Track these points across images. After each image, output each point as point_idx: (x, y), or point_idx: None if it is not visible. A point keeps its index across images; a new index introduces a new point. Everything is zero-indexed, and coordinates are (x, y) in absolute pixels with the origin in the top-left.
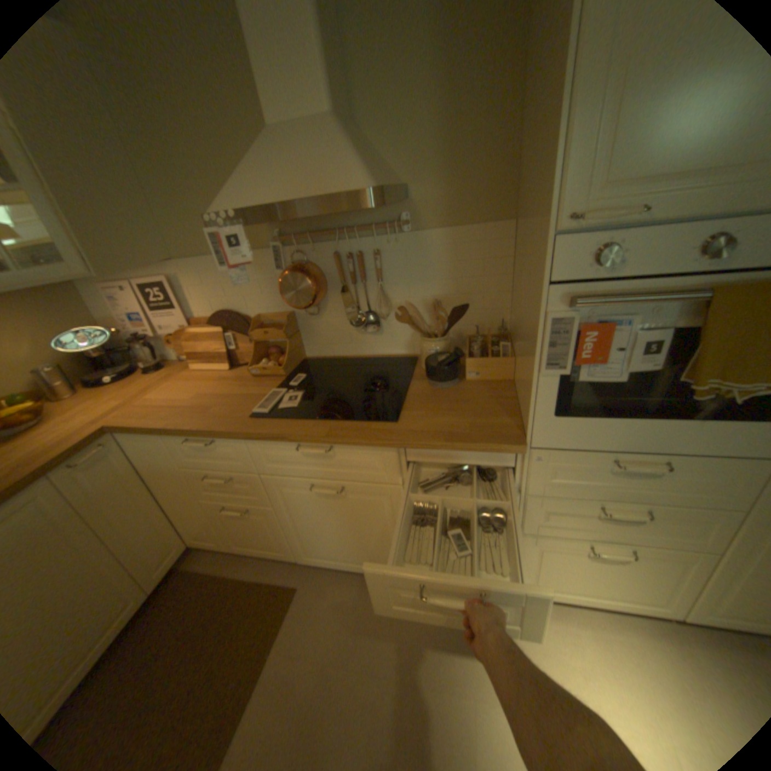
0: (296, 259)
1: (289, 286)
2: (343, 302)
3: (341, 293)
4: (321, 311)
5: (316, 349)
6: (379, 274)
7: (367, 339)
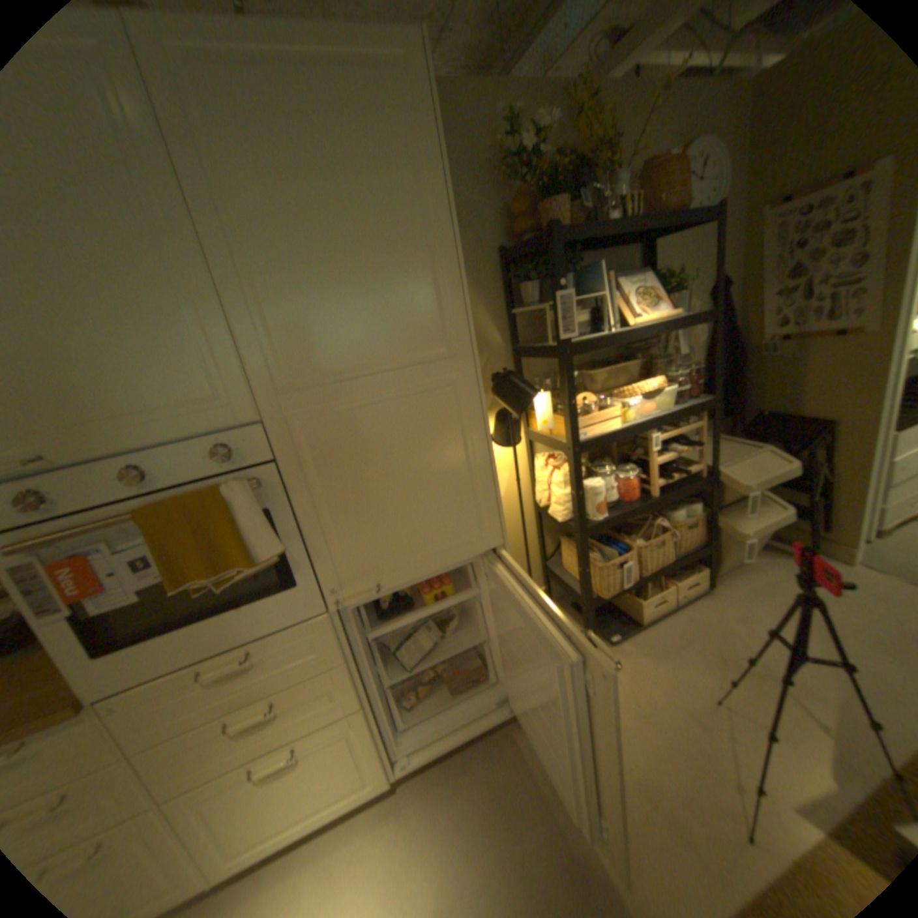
0: None
1: None
2: None
3: None
4: None
5: None
6: None
7: None
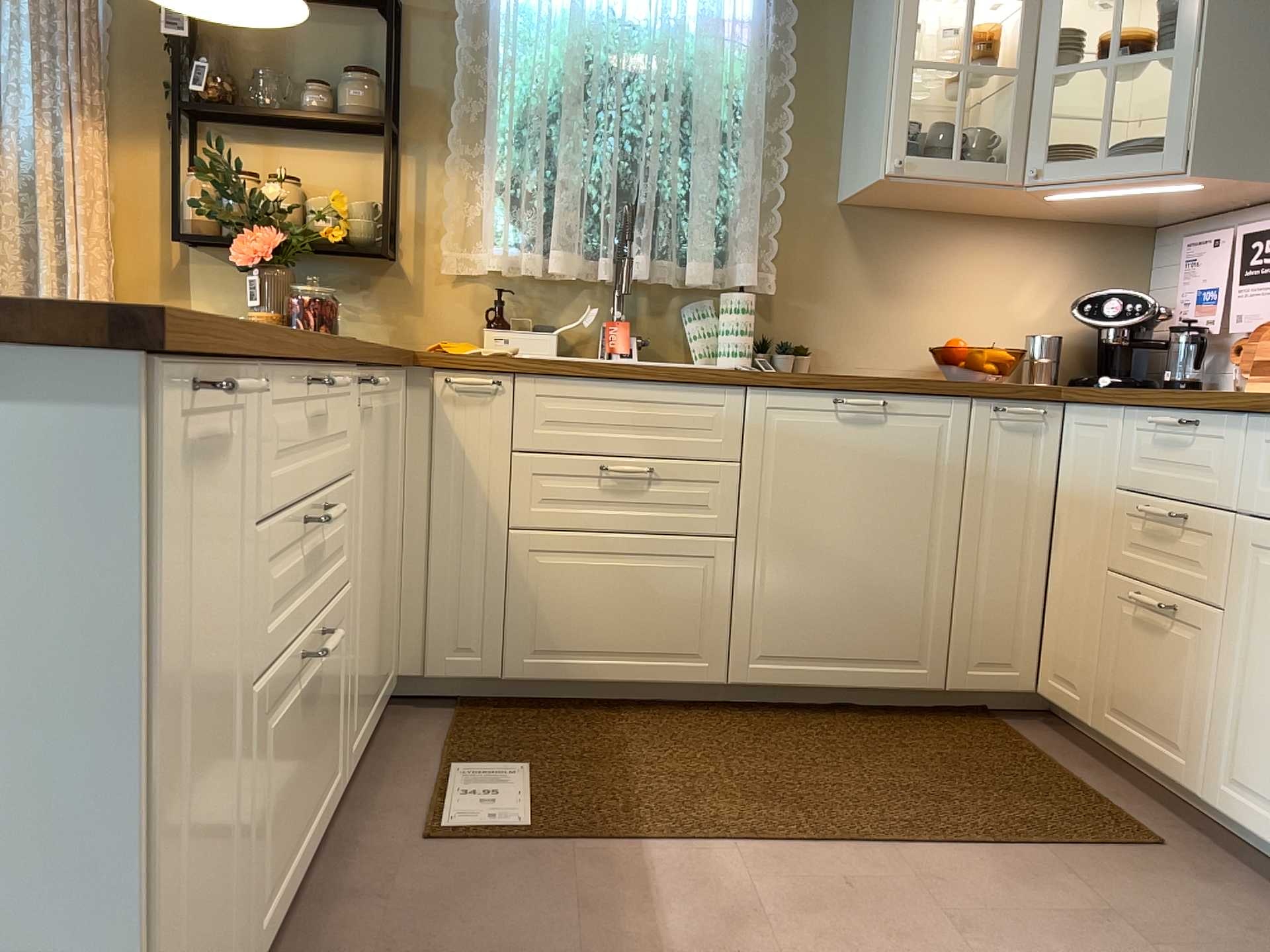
0: None
1: None
2: None
3: None
4: None
5: None
6: None
7: None
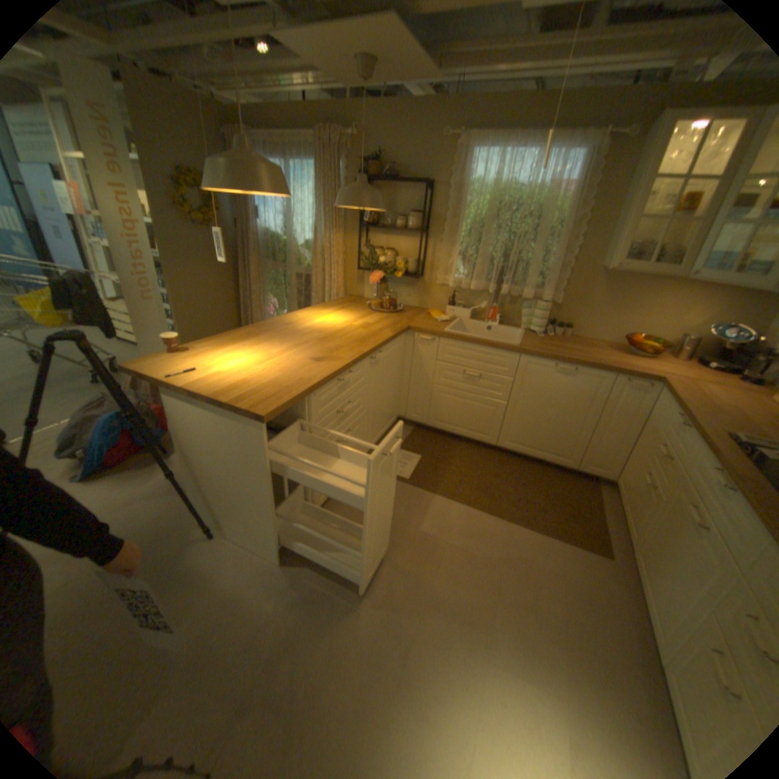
0: None
1: None
2: None
3: None
4: None
5: None
6: None
7: None
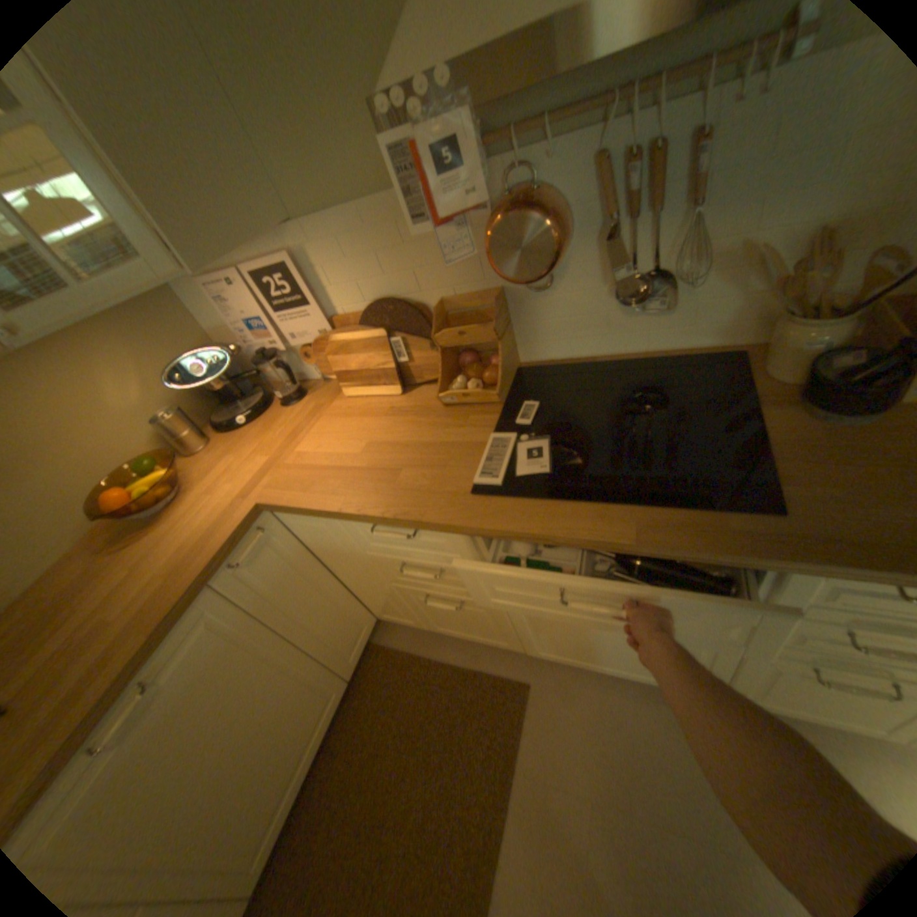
0: (513, 179)
1: (507, 240)
2: (606, 256)
3: (607, 238)
4: (556, 279)
5: (539, 348)
6: (702, 184)
7: (641, 322)
